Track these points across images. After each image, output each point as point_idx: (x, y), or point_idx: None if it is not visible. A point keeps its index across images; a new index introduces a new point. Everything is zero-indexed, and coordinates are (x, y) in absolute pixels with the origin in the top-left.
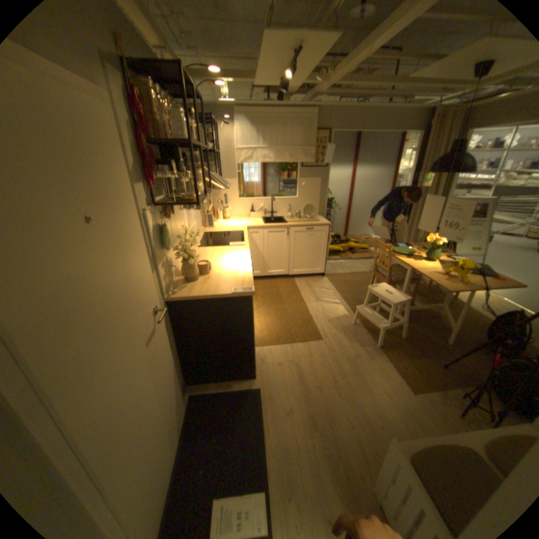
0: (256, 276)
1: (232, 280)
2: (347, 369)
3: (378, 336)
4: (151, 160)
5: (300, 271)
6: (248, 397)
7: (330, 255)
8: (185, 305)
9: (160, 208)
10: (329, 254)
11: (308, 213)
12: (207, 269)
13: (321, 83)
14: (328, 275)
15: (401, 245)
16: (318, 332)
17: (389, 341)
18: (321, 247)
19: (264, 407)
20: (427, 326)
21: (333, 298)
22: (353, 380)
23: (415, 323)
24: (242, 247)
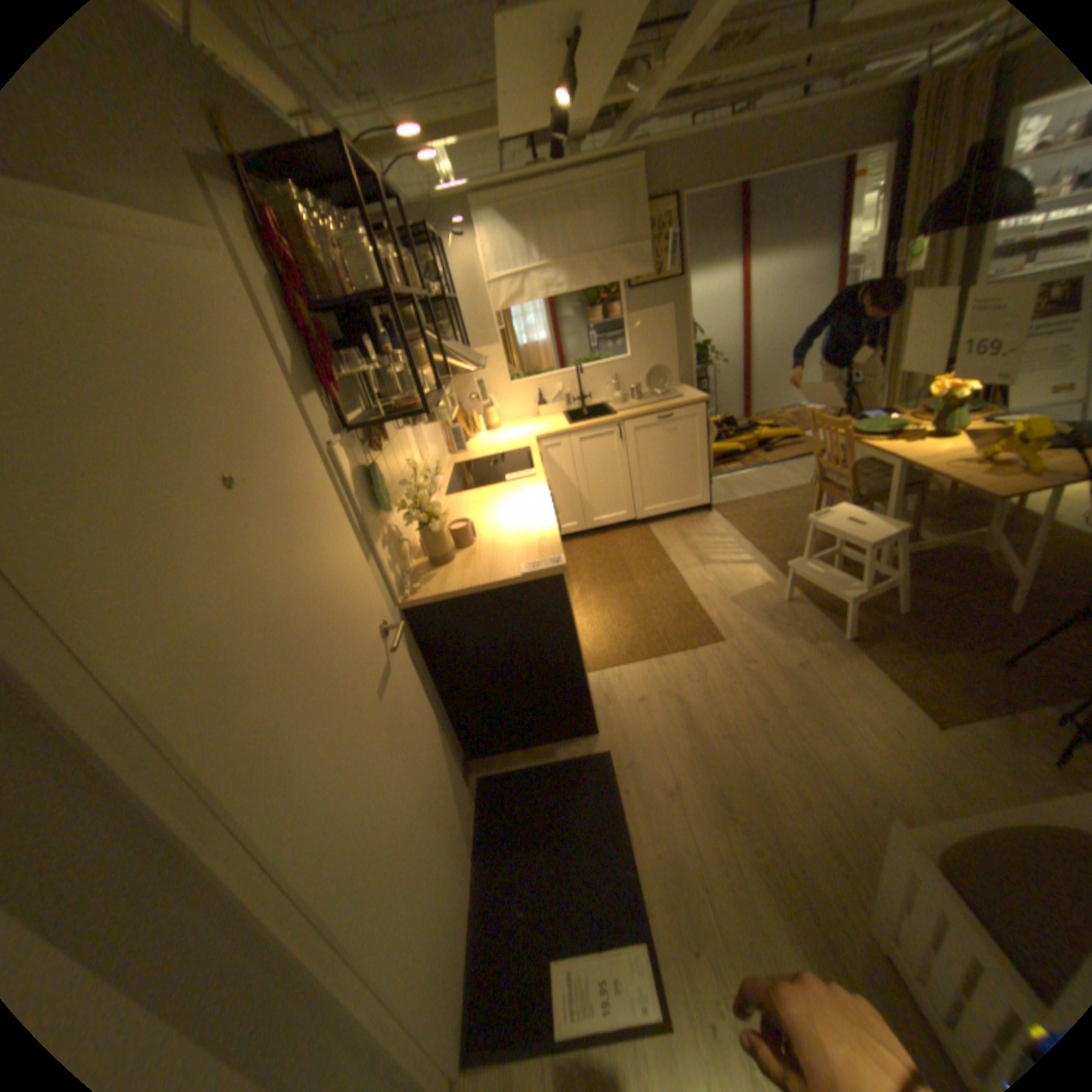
0: (570, 533)
1: (520, 550)
2: (785, 695)
3: (845, 617)
4: (325, 345)
5: (659, 508)
6: (589, 770)
7: (718, 463)
8: (439, 610)
9: (359, 434)
10: (717, 461)
11: (657, 385)
12: (470, 536)
13: (640, 97)
14: (720, 507)
15: (873, 415)
16: (713, 627)
17: (872, 625)
18: (696, 450)
19: (622, 786)
20: (957, 581)
21: (737, 553)
22: (800, 713)
23: (927, 580)
24: (532, 481)
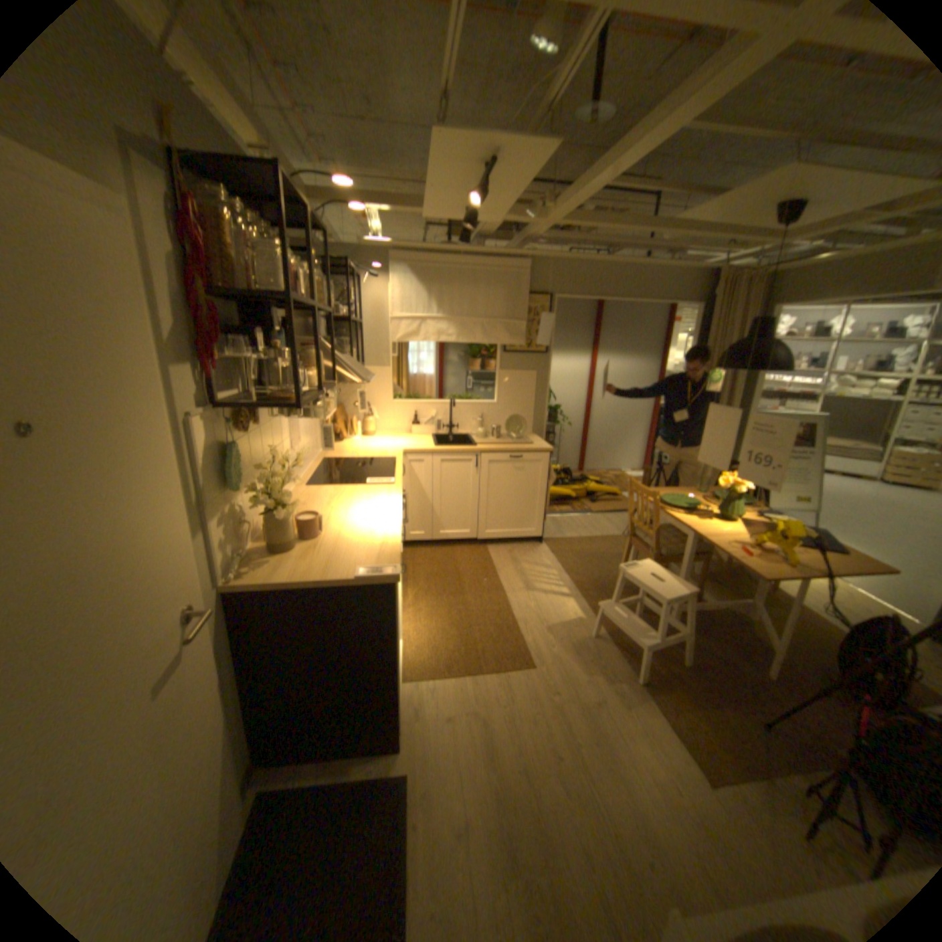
0: (417, 539)
1: (360, 552)
2: (581, 733)
3: (639, 662)
4: (218, 326)
5: (498, 532)
6: (381, 795)
7: (553, 503)
8: (261, 600)
9: (227, 412)
10: (552, 502)
11: (514, 430)
12: (316, 528)
13: (535, 222)
14: (549, 541)
15: (675, 492)
16: (527, 652)
17: (660, 673)
18: (536, 489)
19: (411, 820)
20: (729, 643)
21: (557, 585)
22: (593, 755)
23: (706, 637)
24: (390, 488)
